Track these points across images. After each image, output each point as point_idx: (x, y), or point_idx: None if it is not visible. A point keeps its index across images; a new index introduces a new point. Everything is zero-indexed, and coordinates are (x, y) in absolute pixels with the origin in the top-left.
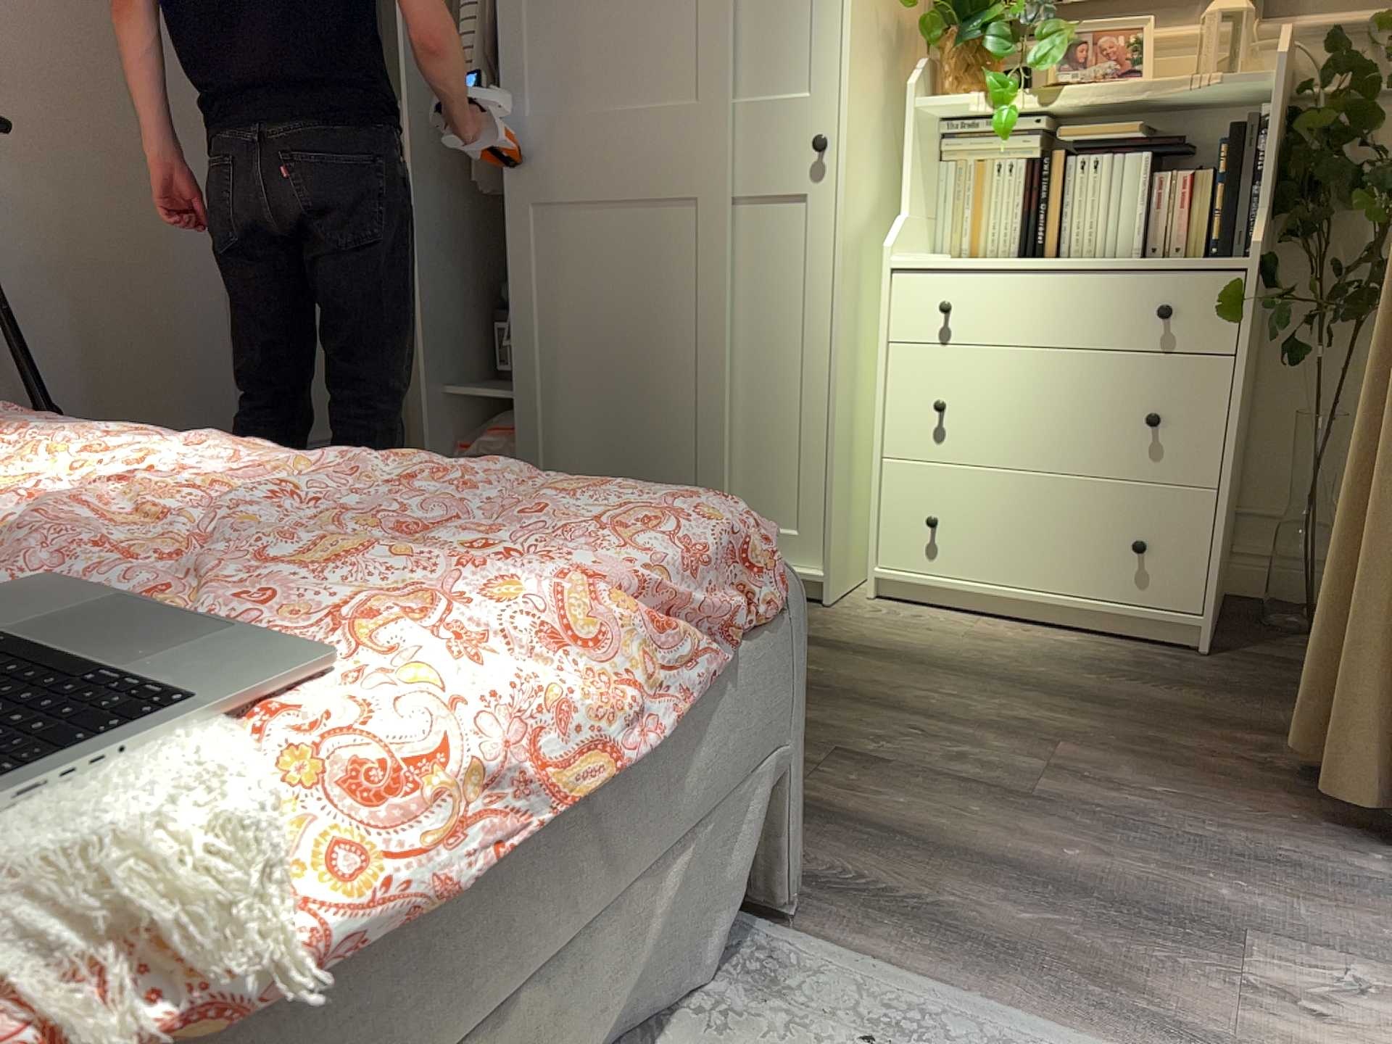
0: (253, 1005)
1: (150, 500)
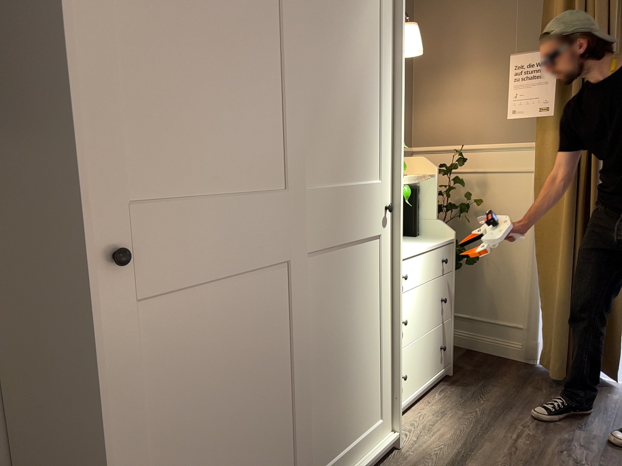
0: None
1: None
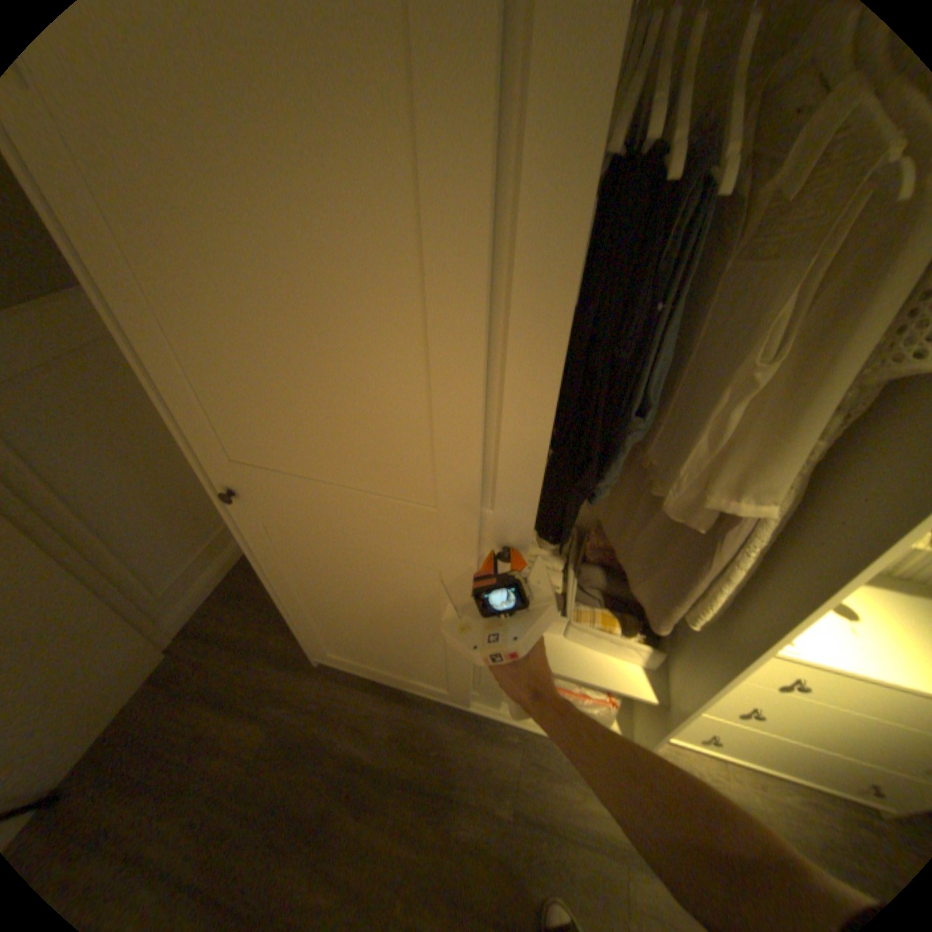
0: None
1: None
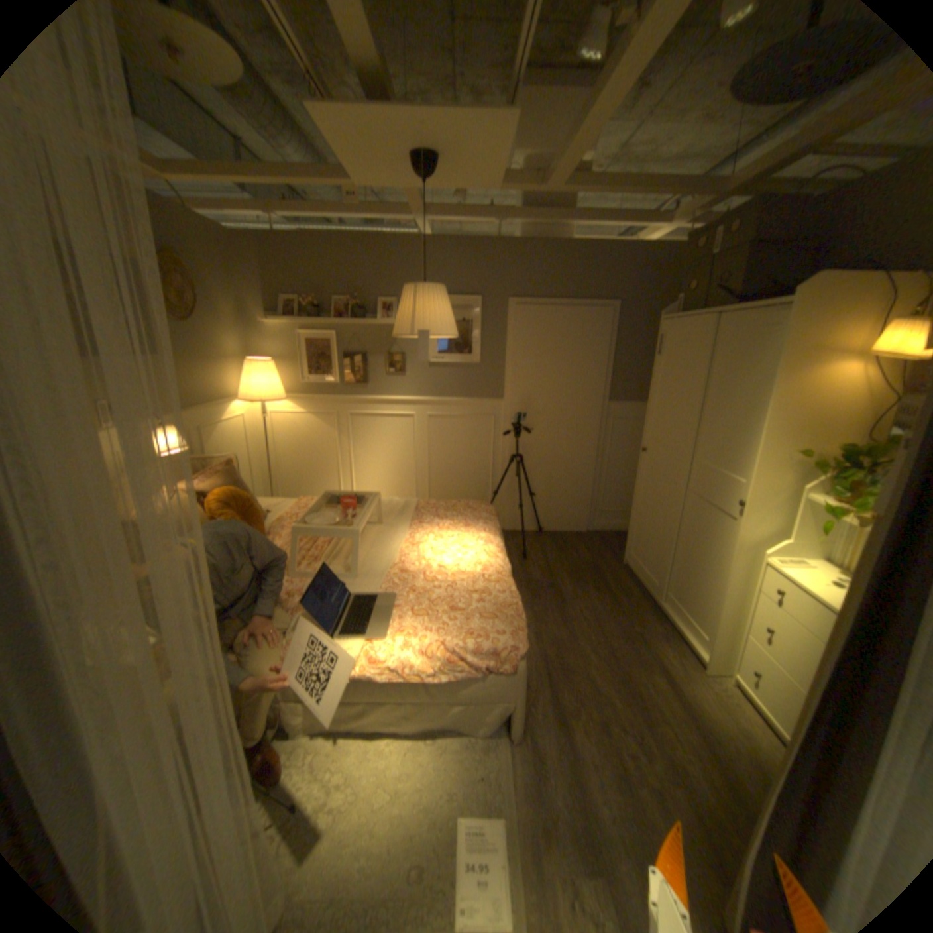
0: (354, 674)
1: (442, 572)
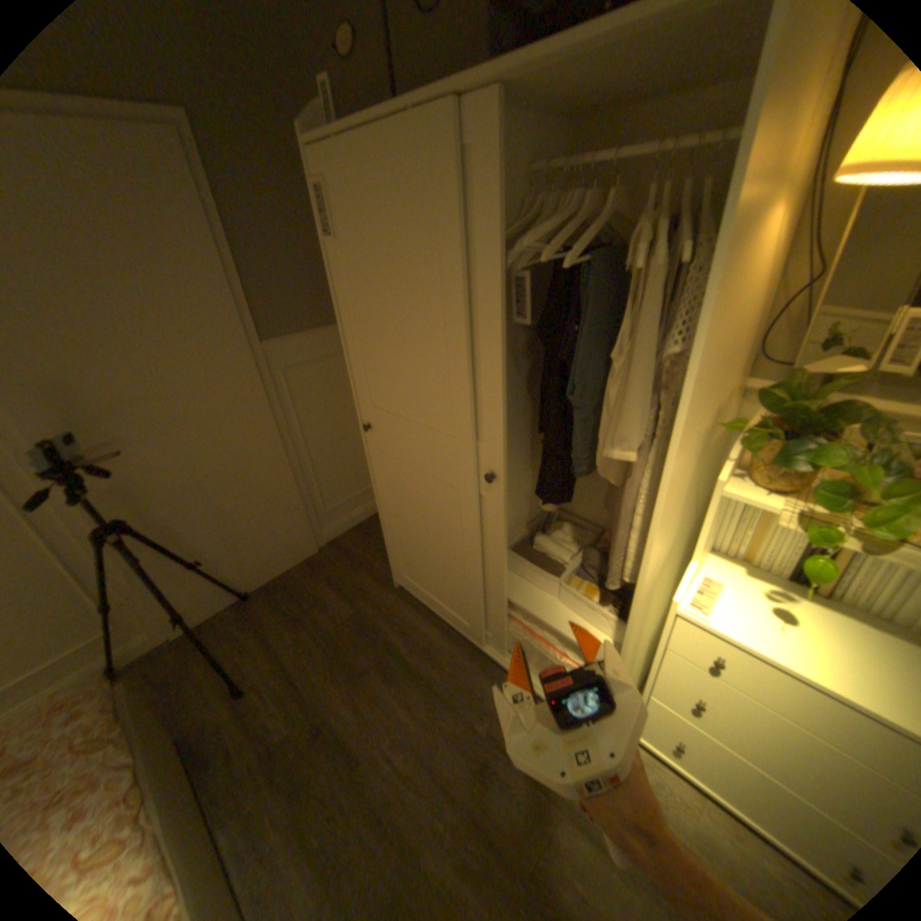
0: None
1: None
